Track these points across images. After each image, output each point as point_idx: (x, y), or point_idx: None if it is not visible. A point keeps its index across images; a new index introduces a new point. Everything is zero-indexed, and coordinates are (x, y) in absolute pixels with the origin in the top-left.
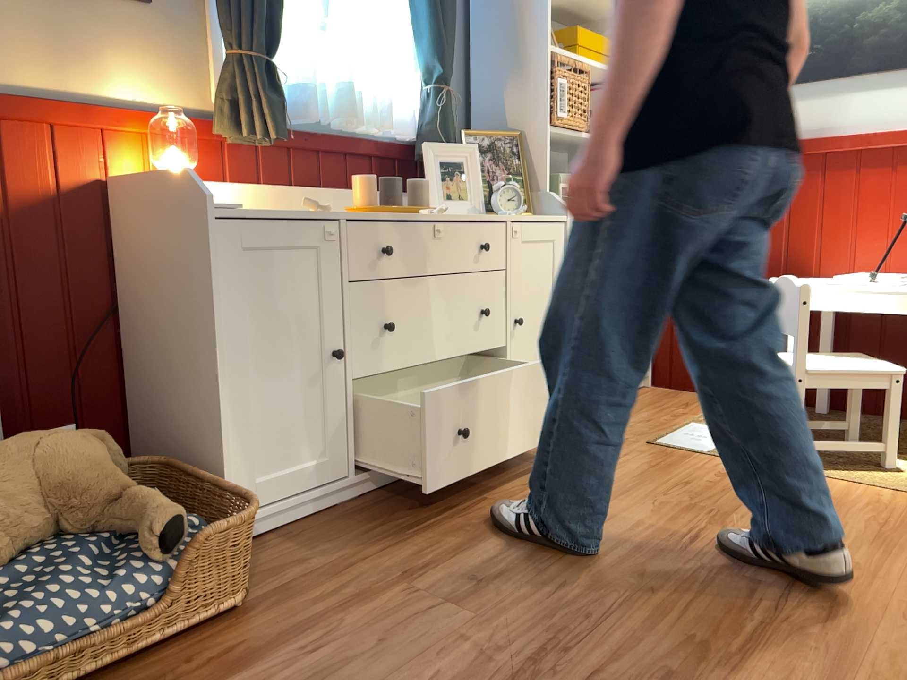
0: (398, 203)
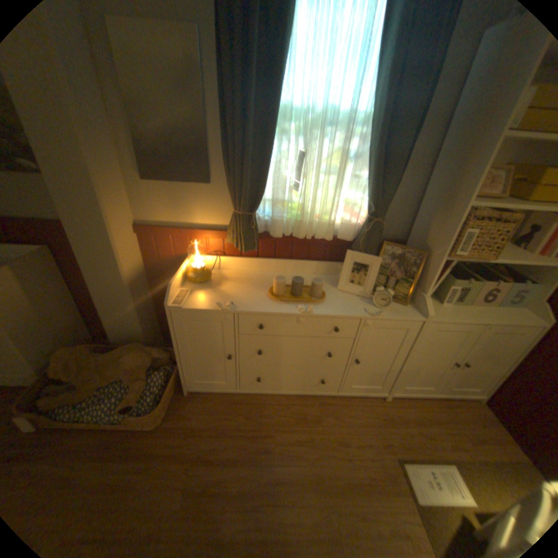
0: (298, 293)
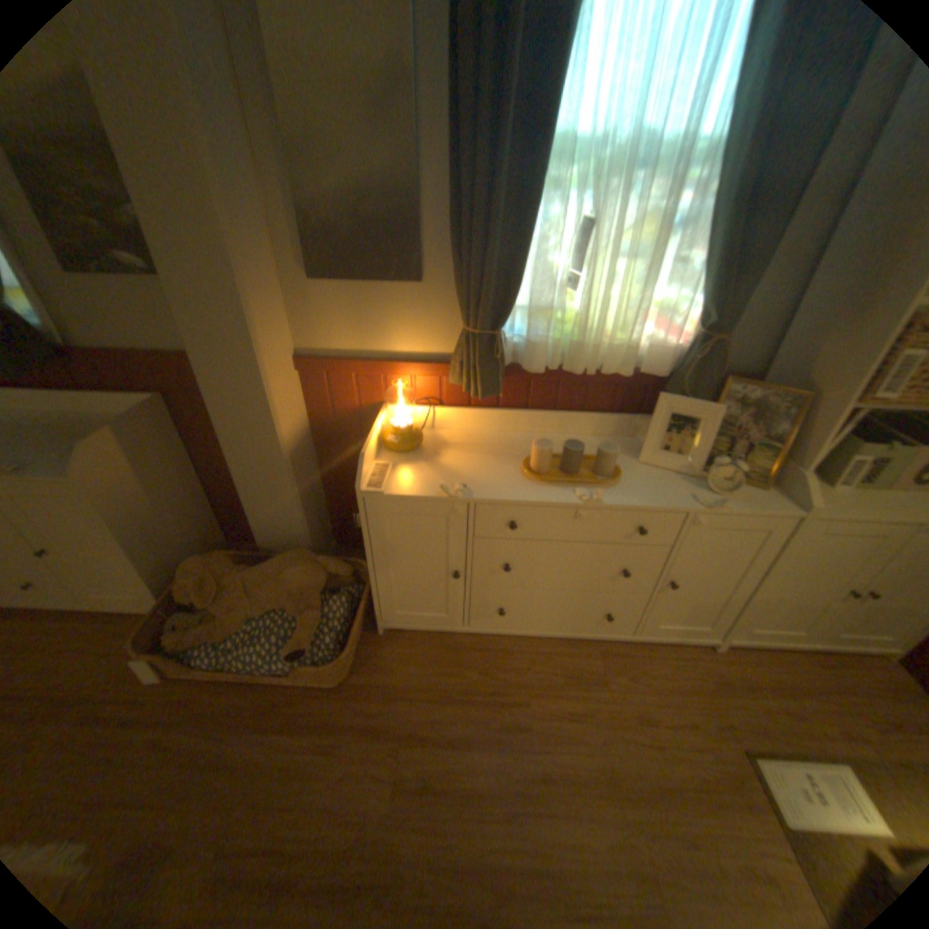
0: (573, 468)
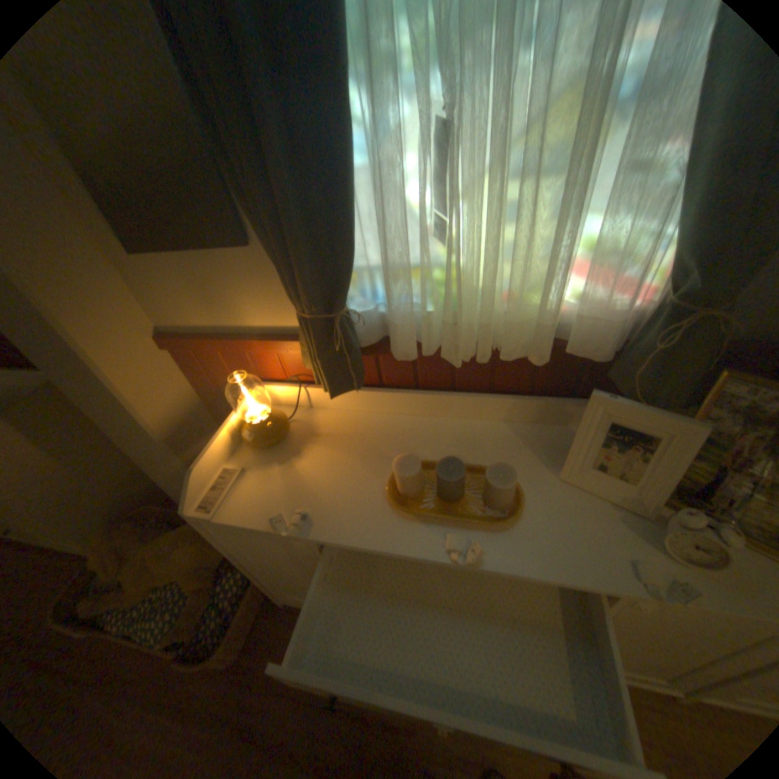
0: (454, 496)
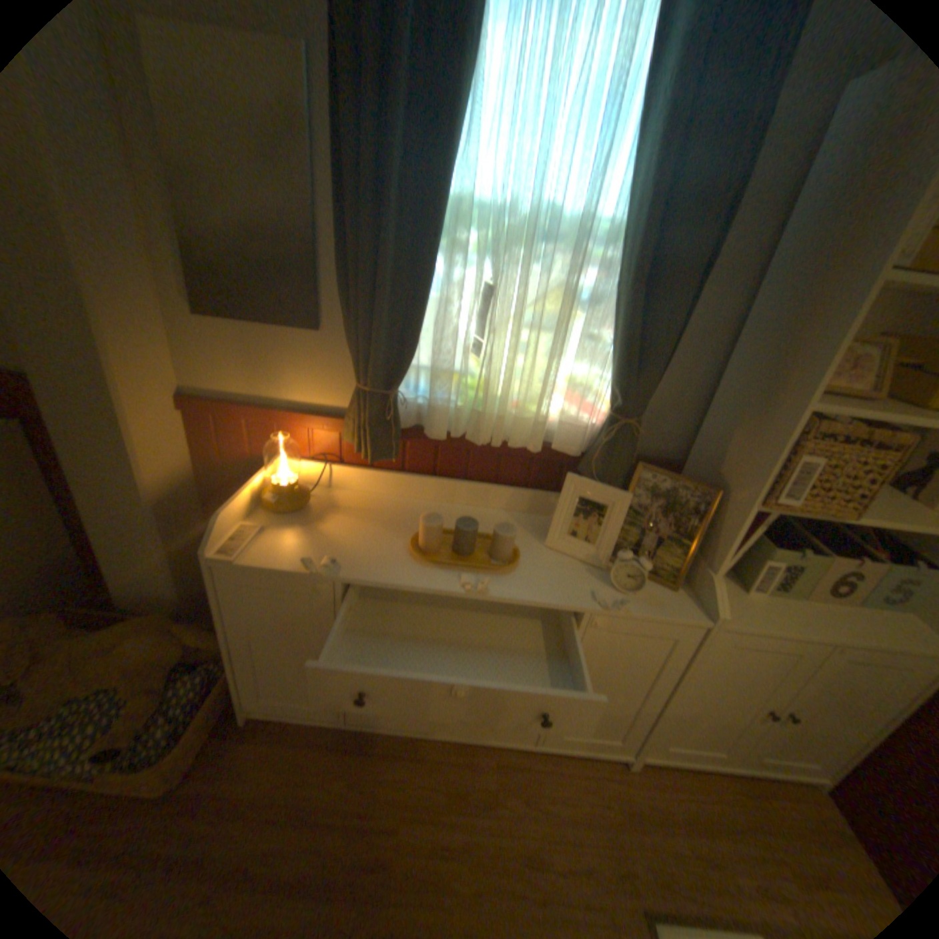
0: (466, 550)
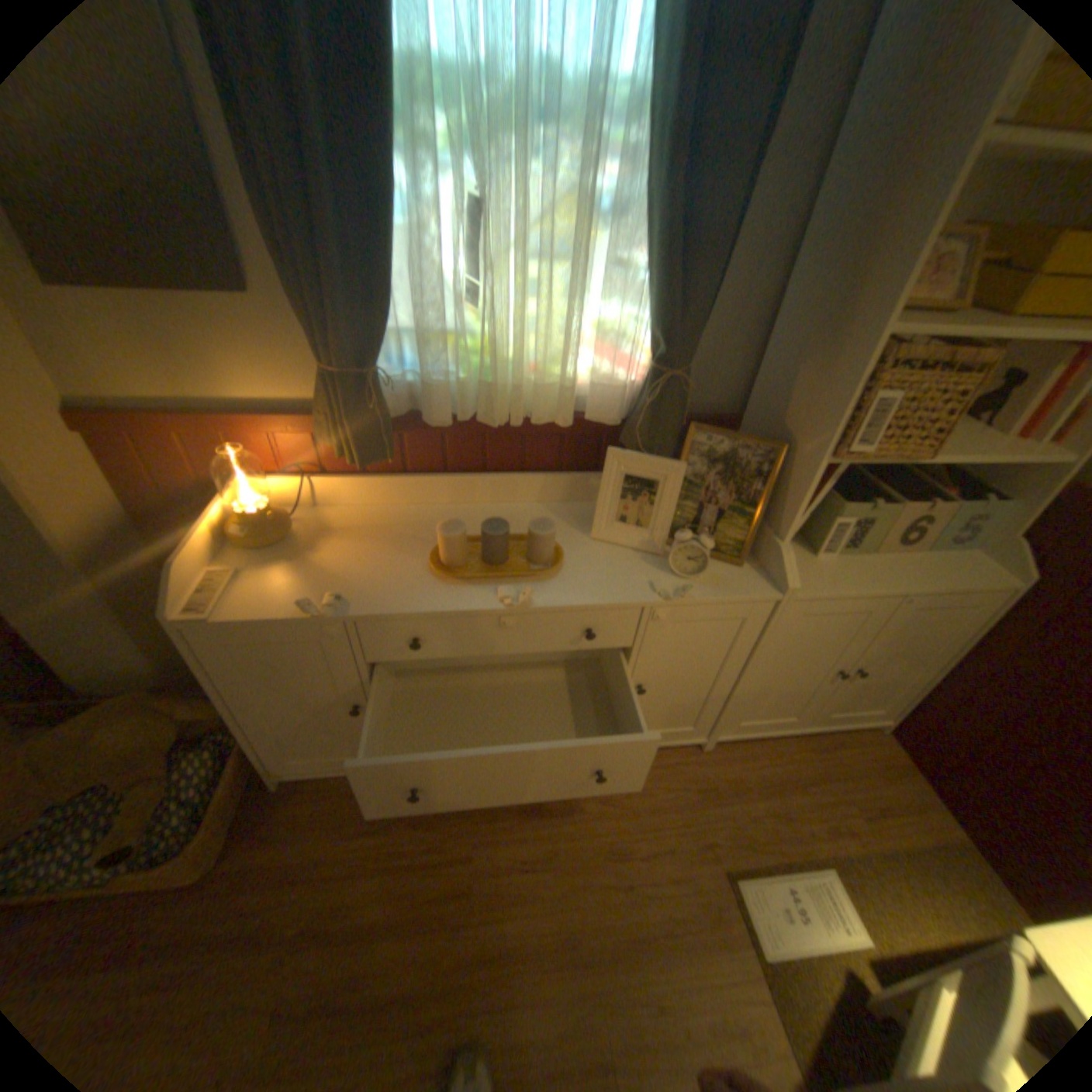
0: (499, 557)
